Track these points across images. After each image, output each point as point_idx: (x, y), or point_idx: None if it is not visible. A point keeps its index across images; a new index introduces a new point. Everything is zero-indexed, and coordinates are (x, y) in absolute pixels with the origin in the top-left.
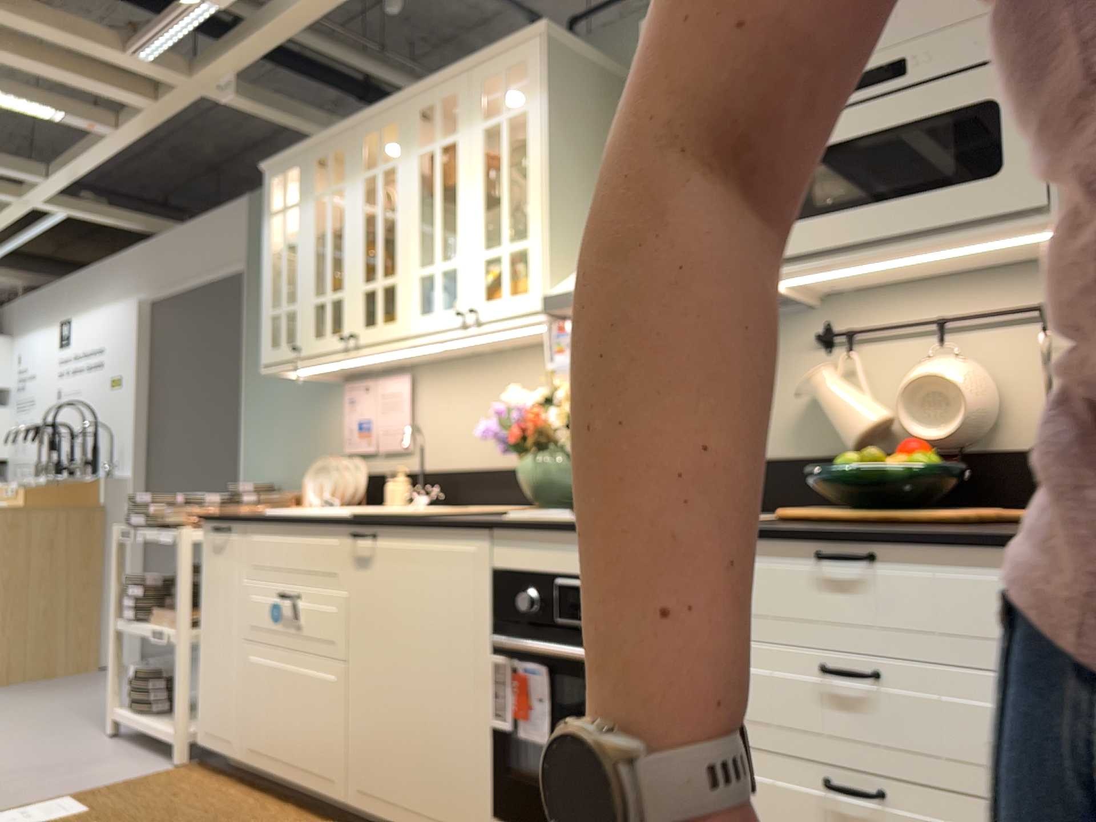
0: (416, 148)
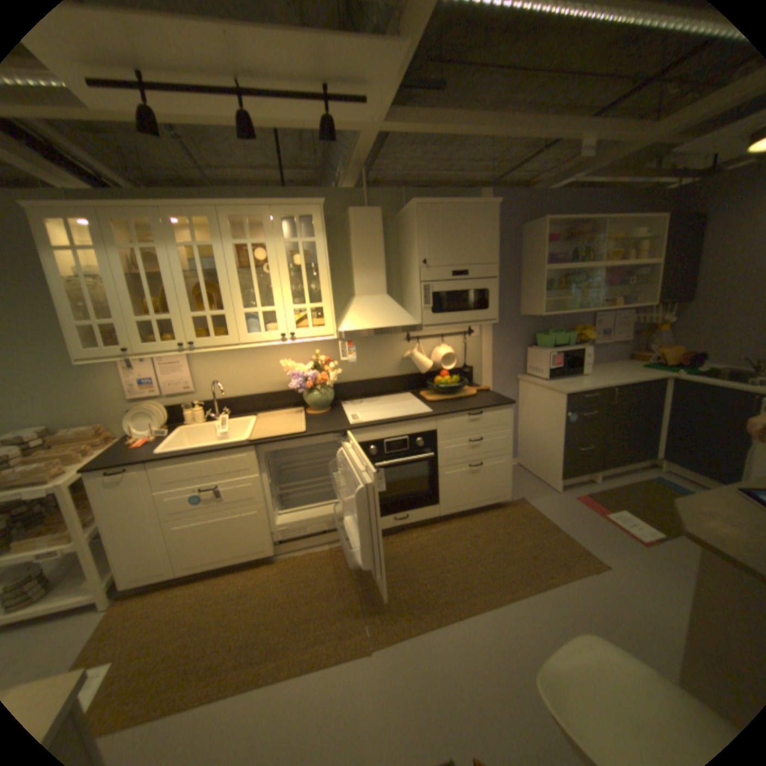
0: (230, 238)
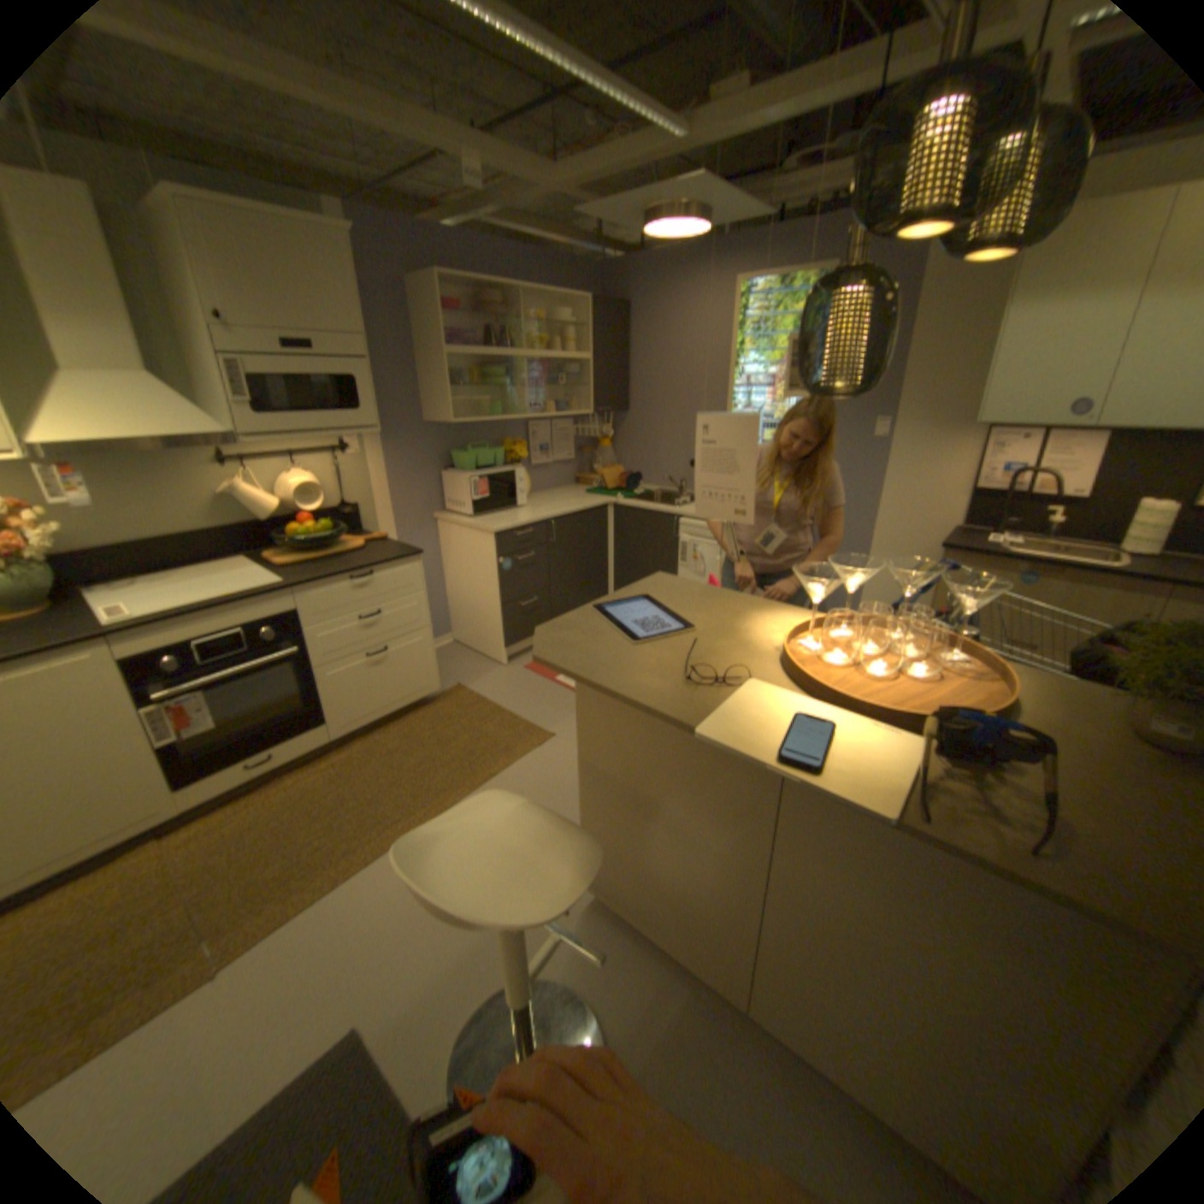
0: None
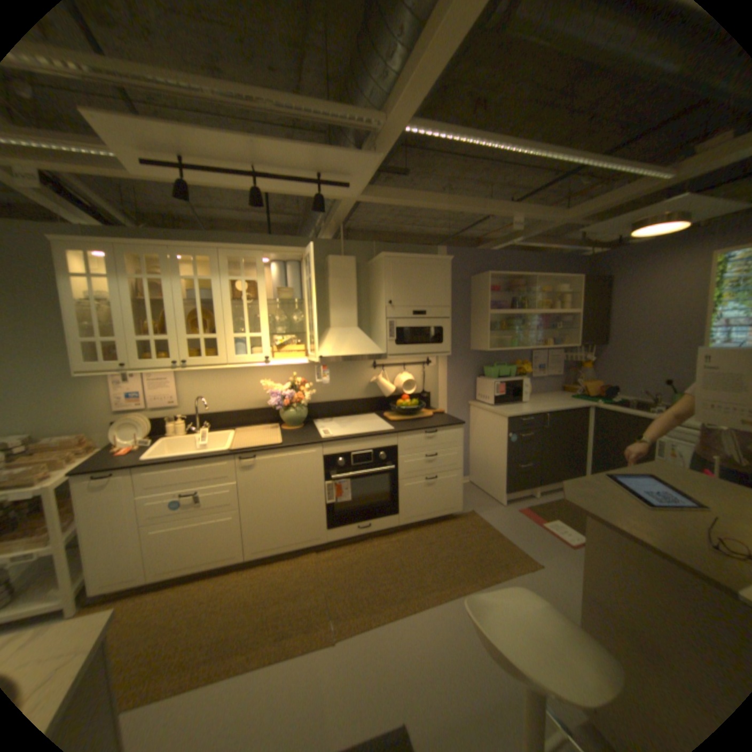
0: (227, 275)
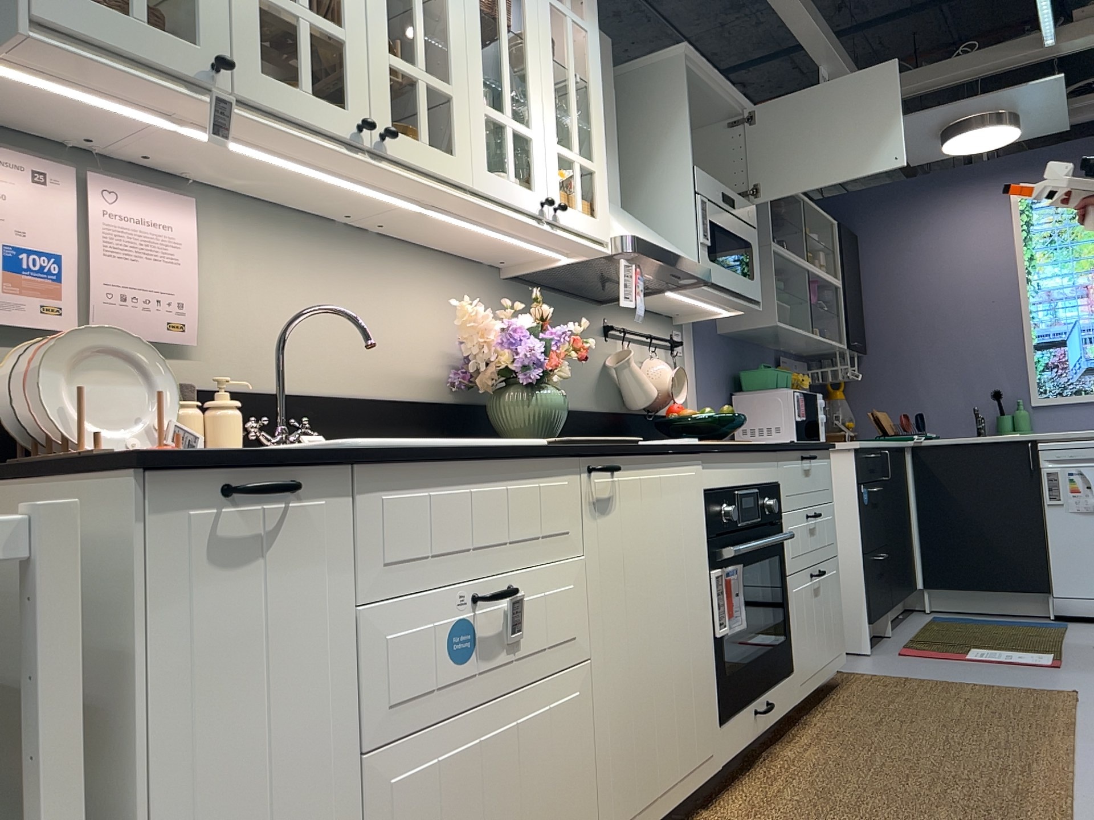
0: None
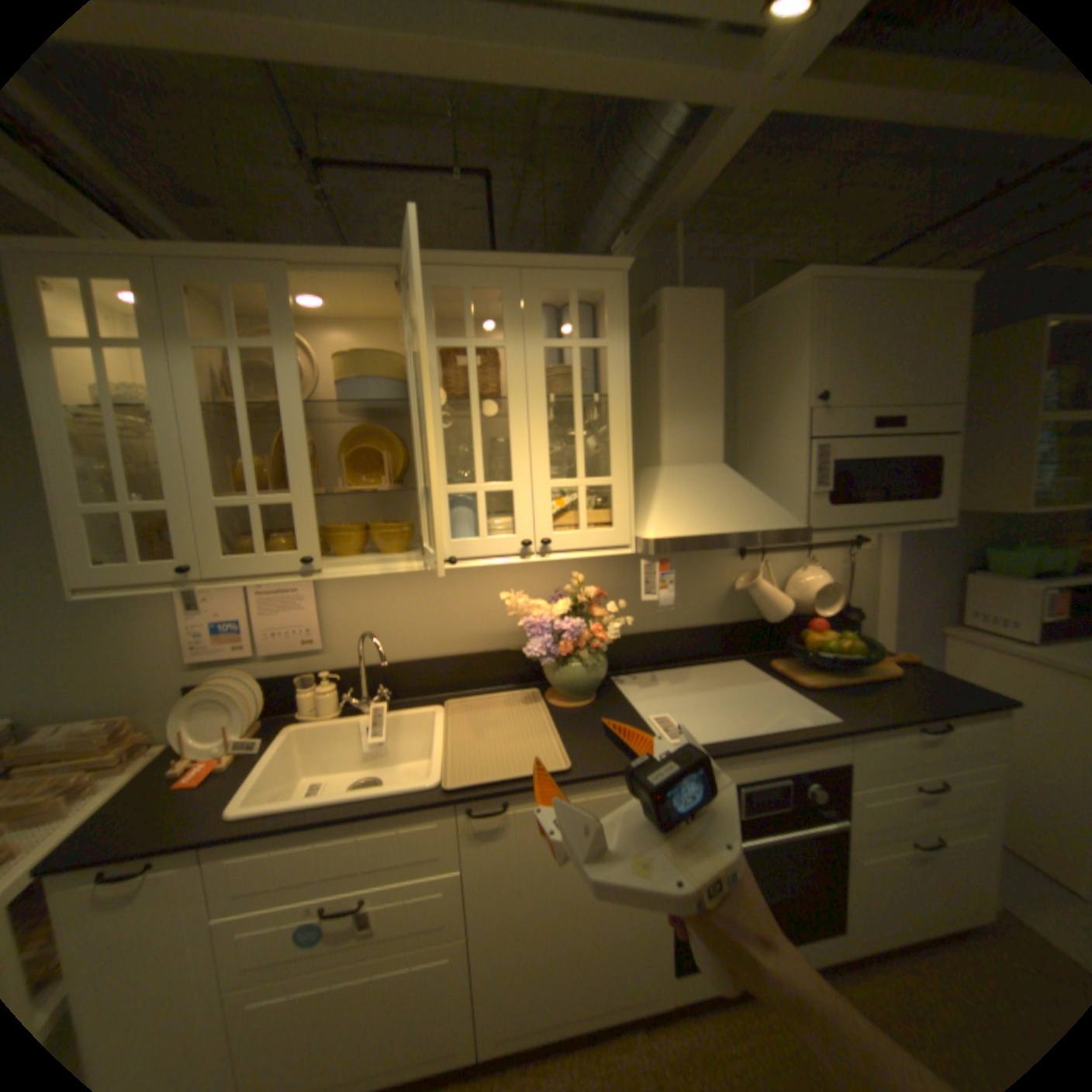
0: (432, 332)
